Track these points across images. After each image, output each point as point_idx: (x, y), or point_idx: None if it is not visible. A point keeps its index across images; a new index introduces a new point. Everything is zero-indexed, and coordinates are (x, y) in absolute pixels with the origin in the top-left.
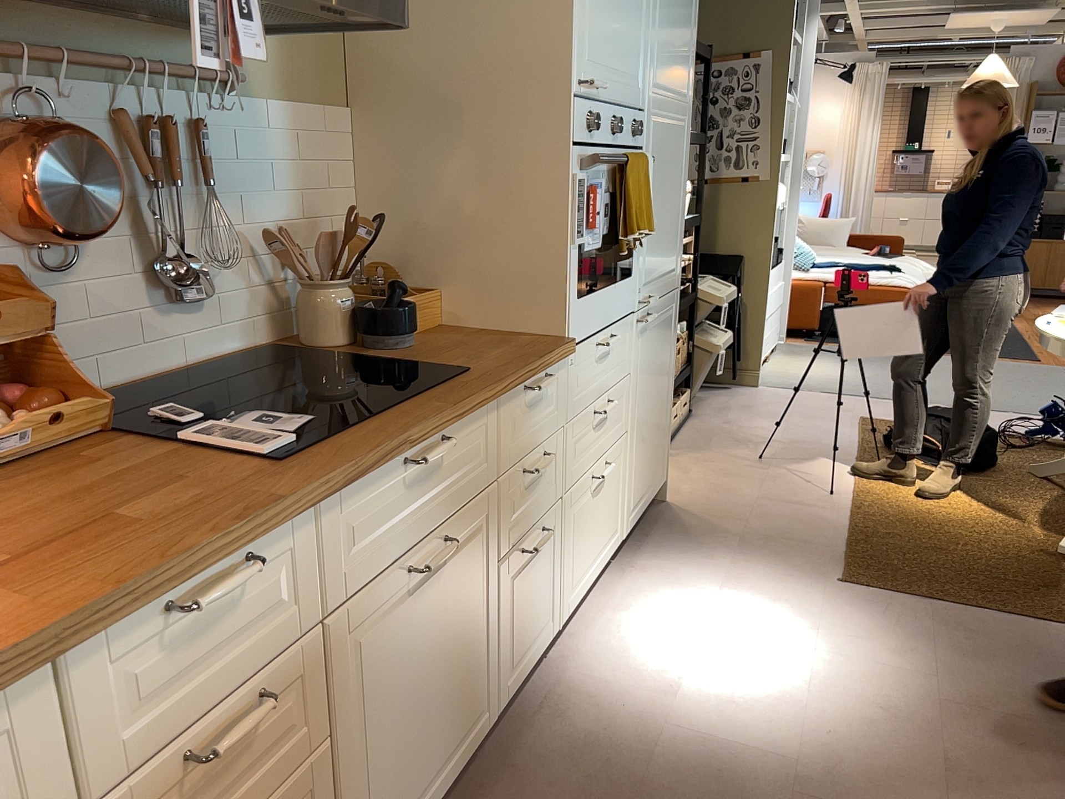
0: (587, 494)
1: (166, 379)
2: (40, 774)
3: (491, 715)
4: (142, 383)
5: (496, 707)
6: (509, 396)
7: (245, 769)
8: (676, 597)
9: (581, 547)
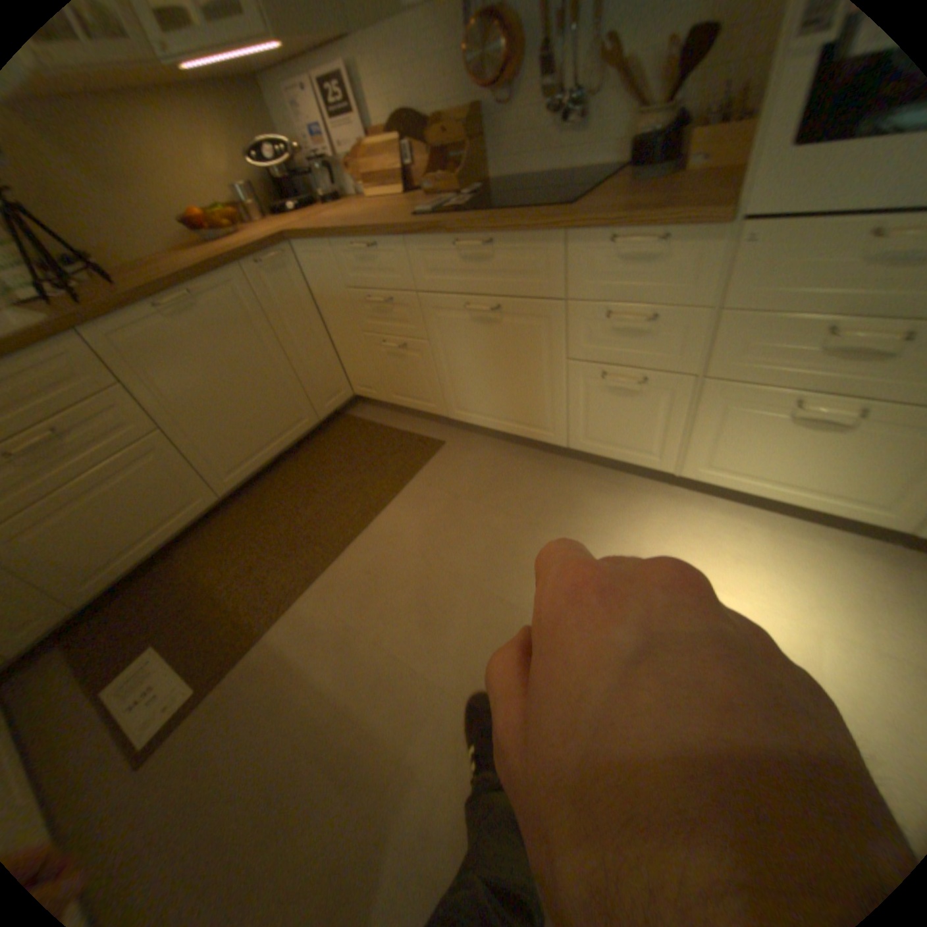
0: (777, 410)
1: (554, 173)
2: (333, 267)
3: (558, 440)
4: (540, 173)
5: (566, 442)
6: (581, 236)
7: (391, 318)
8: (834, 598)
9: (743, 448)
